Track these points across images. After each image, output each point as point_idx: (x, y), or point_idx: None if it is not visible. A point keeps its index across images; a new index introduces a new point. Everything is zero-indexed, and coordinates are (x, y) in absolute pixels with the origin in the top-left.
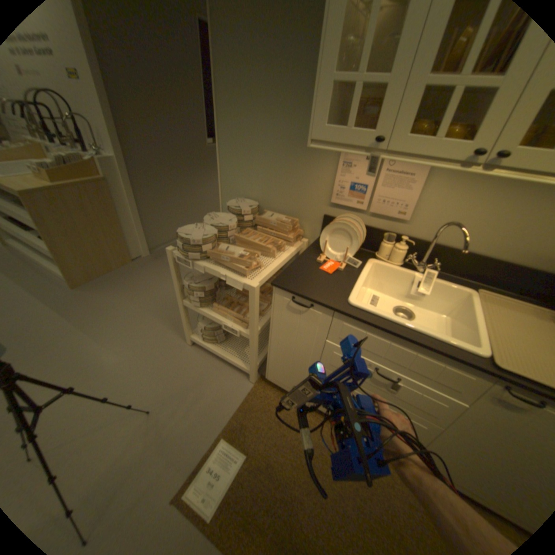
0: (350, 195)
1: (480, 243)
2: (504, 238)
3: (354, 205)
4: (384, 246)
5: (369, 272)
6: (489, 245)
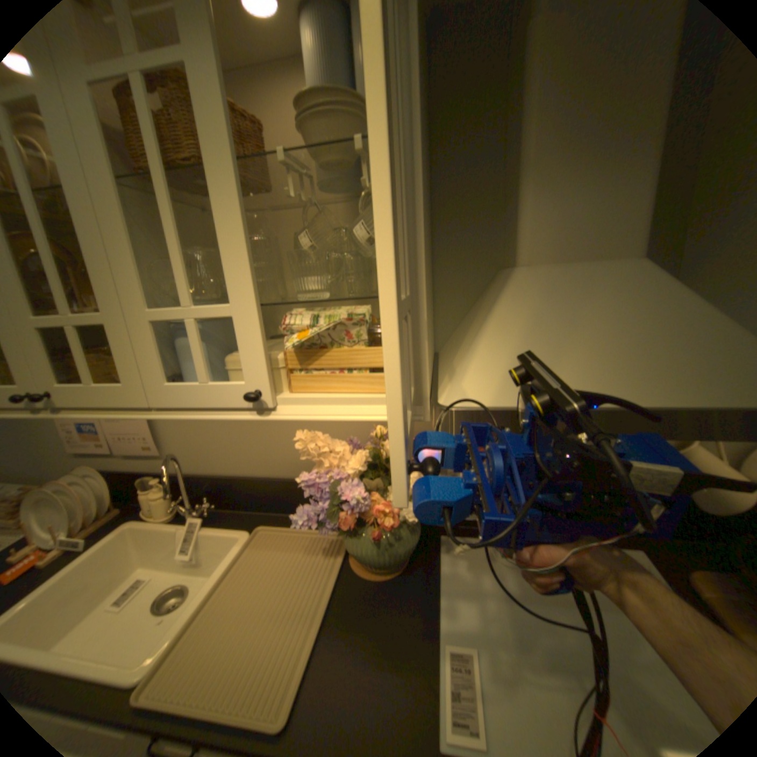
0: (83, 439)
1: (243, 463)
2: (258, 452)
3: (94, 449)
4: (136, 499)
5: (102, 549)
6: (252, 464)
